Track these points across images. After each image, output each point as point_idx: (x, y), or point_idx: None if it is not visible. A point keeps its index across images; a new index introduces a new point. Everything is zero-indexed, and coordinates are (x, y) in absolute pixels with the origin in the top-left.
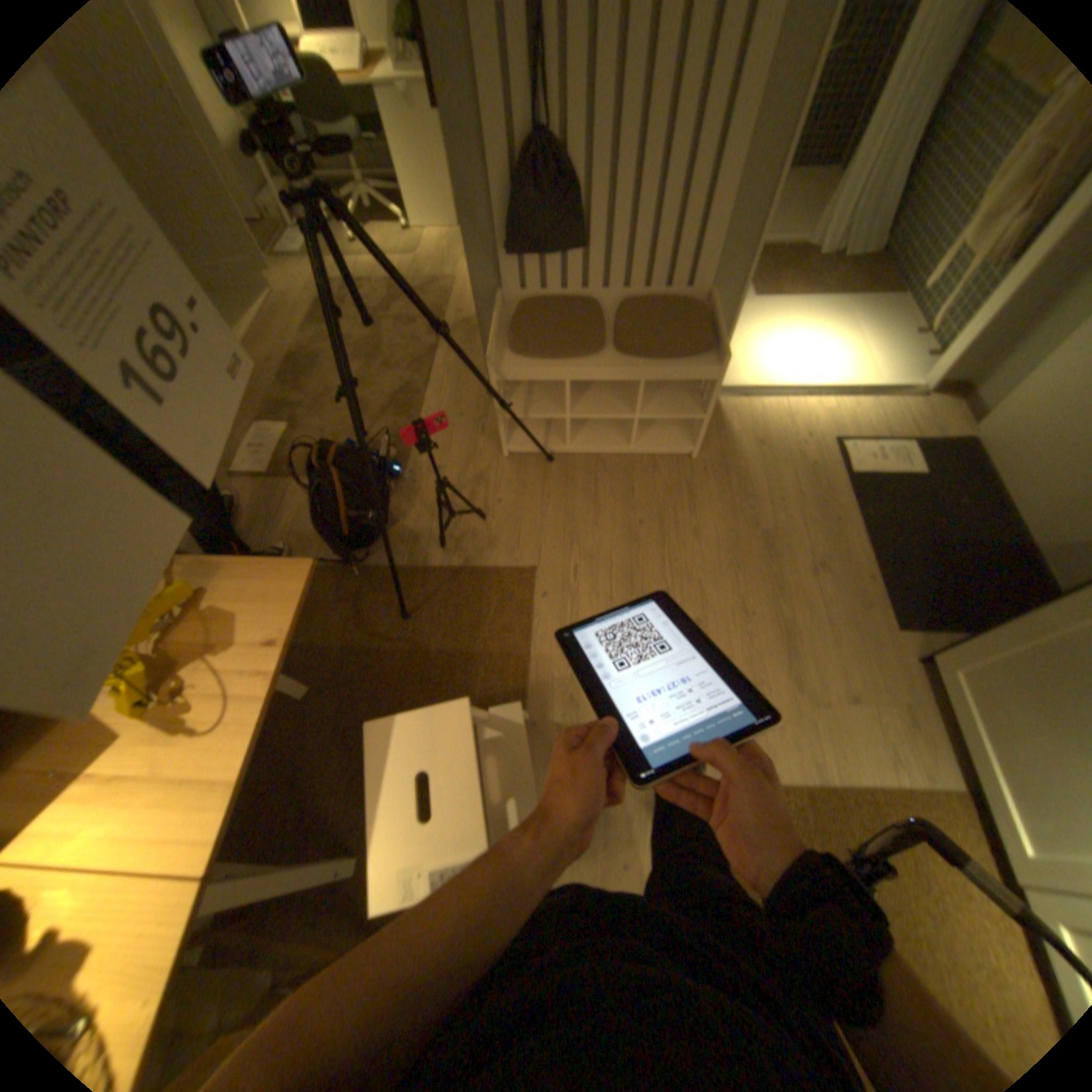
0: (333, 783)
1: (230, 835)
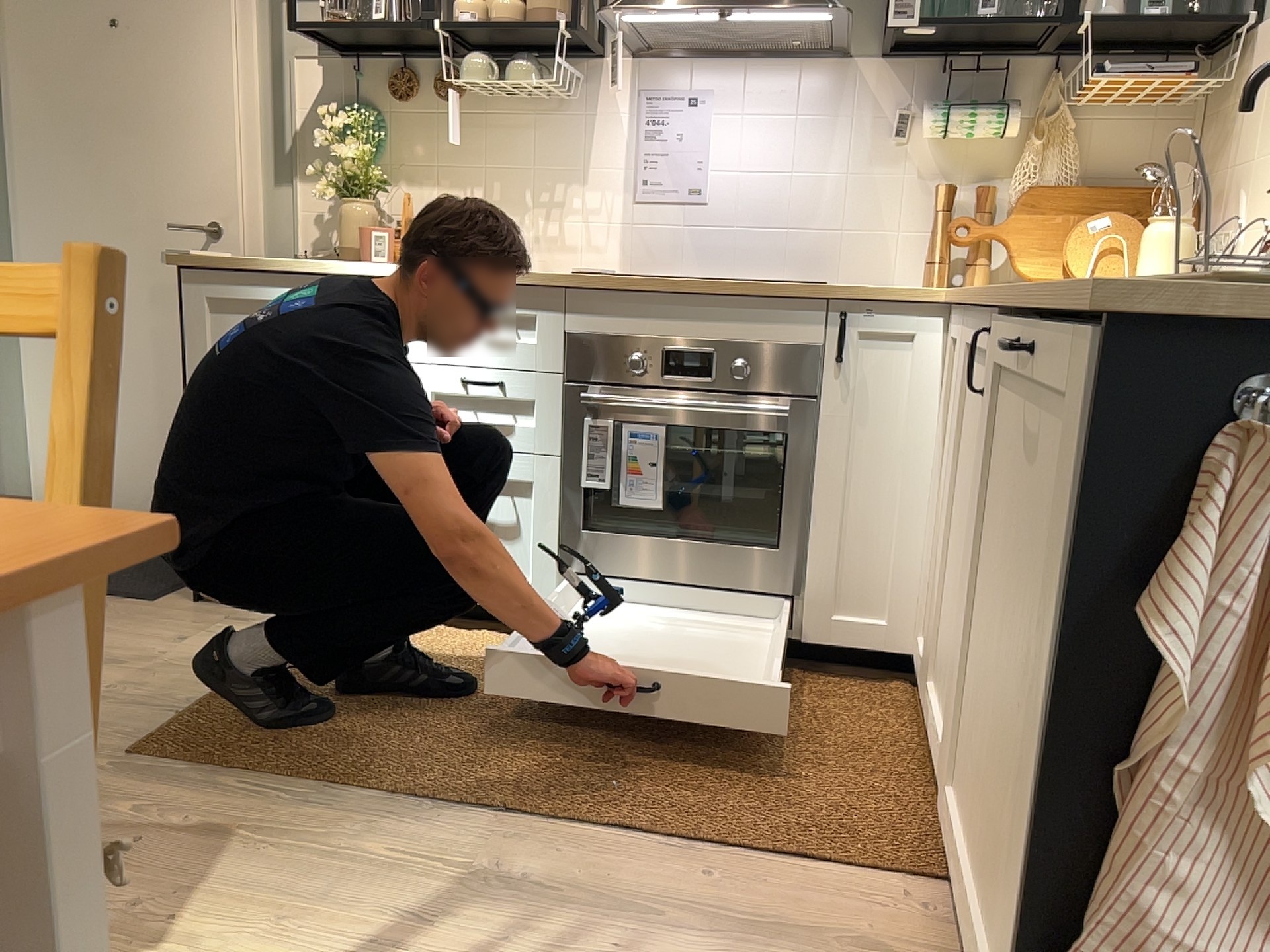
0: None
1: None
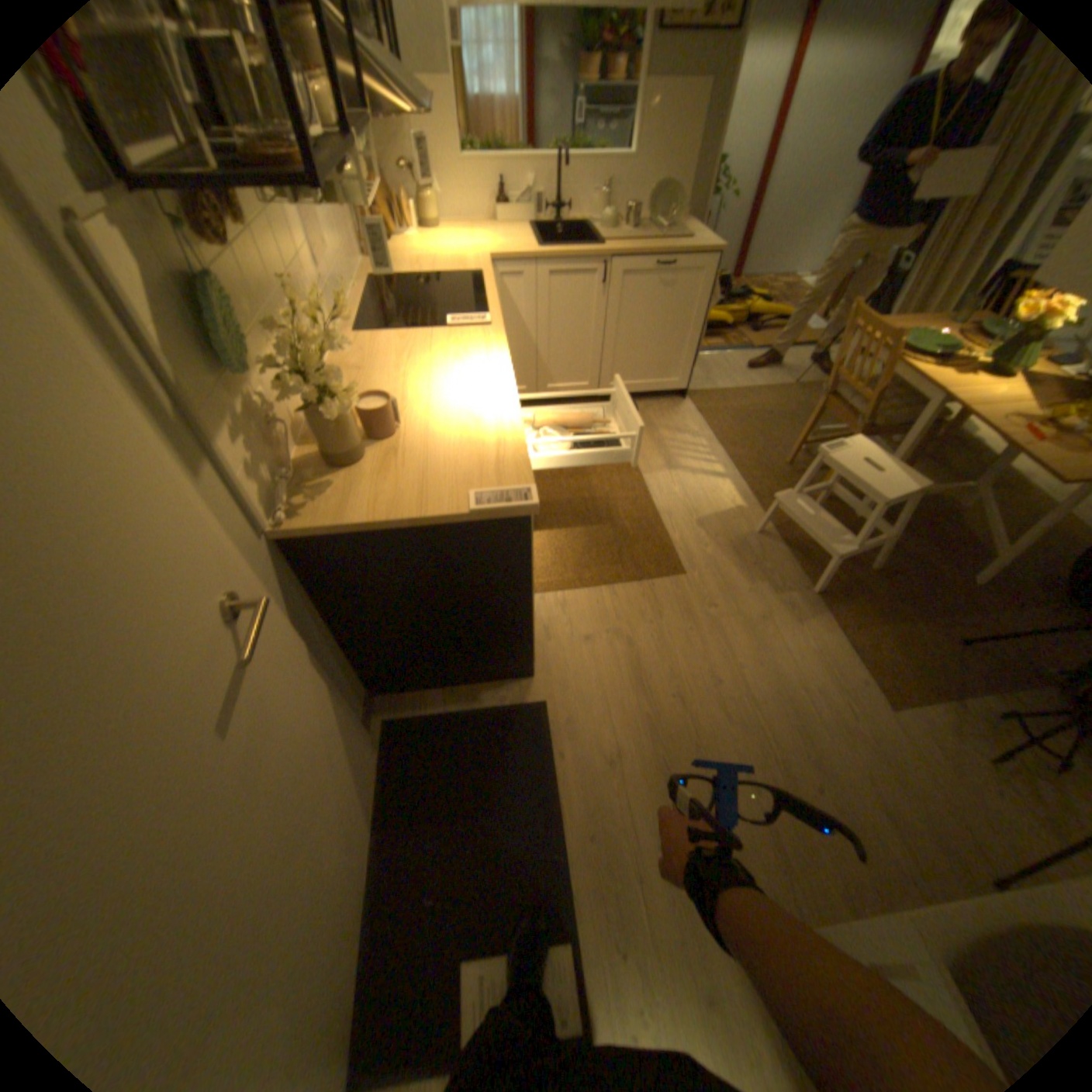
0: (906, 543)
1: (936, 517)
